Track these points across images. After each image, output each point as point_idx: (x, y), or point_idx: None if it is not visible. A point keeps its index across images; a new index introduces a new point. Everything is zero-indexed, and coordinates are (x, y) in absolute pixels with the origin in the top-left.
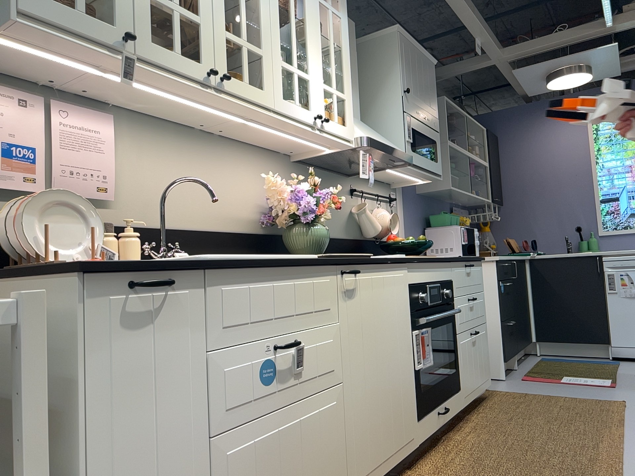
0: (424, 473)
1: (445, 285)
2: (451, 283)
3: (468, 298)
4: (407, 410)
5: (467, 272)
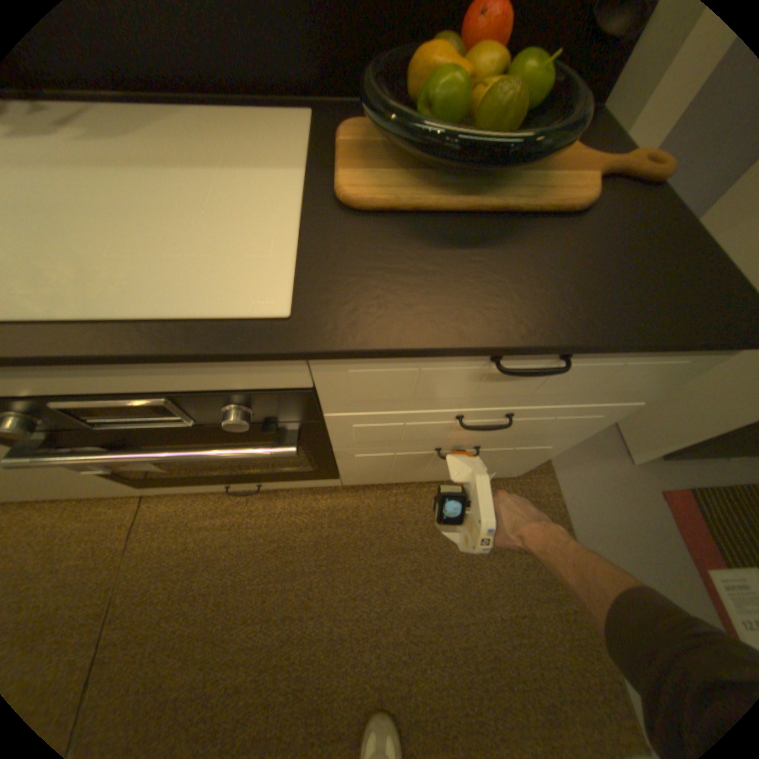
0: (144, 515)
1: (222, 397)
2: (293, 392)
3: (459, 413)
4: (78, 486)
5: (484, 372)
